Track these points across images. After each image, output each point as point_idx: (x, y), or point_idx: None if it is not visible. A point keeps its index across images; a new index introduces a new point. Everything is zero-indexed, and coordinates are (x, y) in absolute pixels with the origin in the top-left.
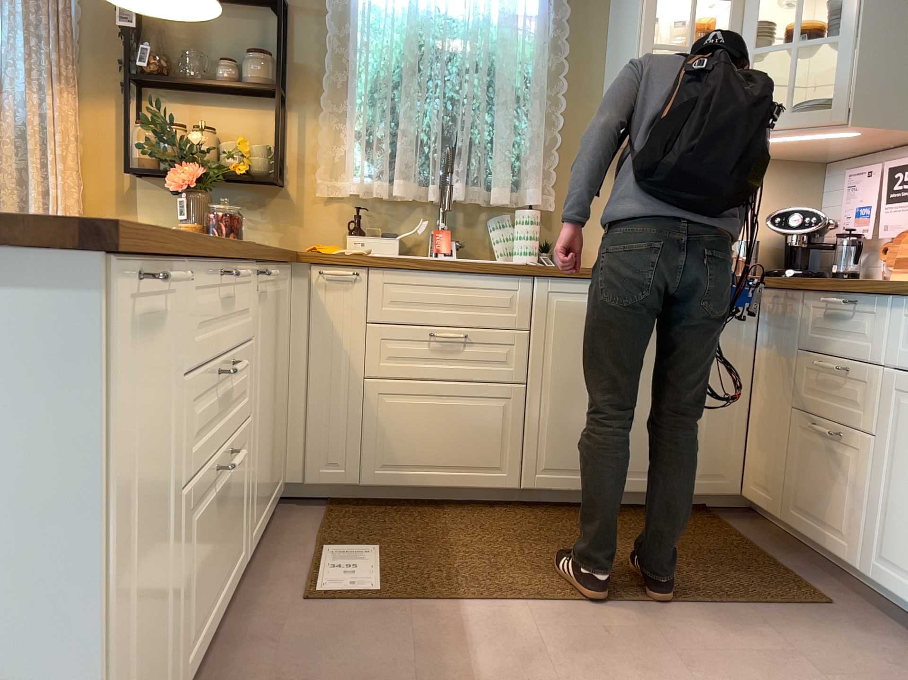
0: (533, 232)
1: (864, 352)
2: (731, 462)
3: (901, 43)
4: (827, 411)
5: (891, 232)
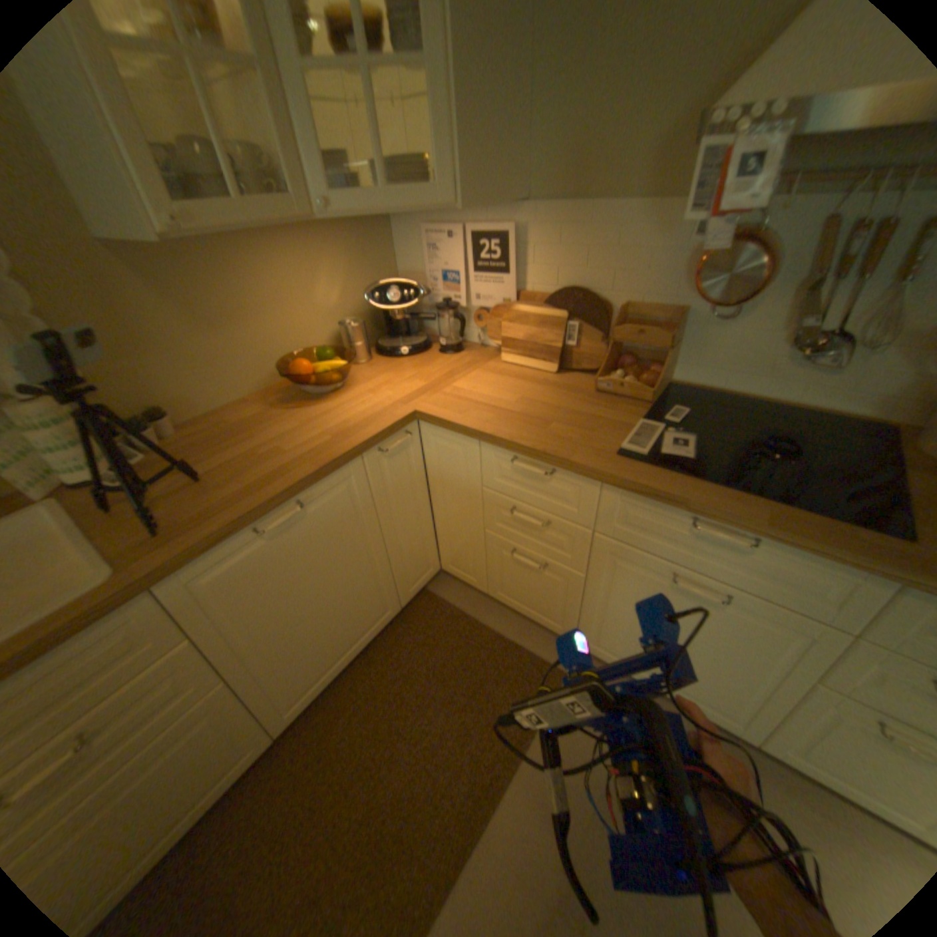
0: (70, 438)
1: (565, 511)
2: (429, 558)
3: (486, 75)
4: (525, 541)
5: (482, 302)
